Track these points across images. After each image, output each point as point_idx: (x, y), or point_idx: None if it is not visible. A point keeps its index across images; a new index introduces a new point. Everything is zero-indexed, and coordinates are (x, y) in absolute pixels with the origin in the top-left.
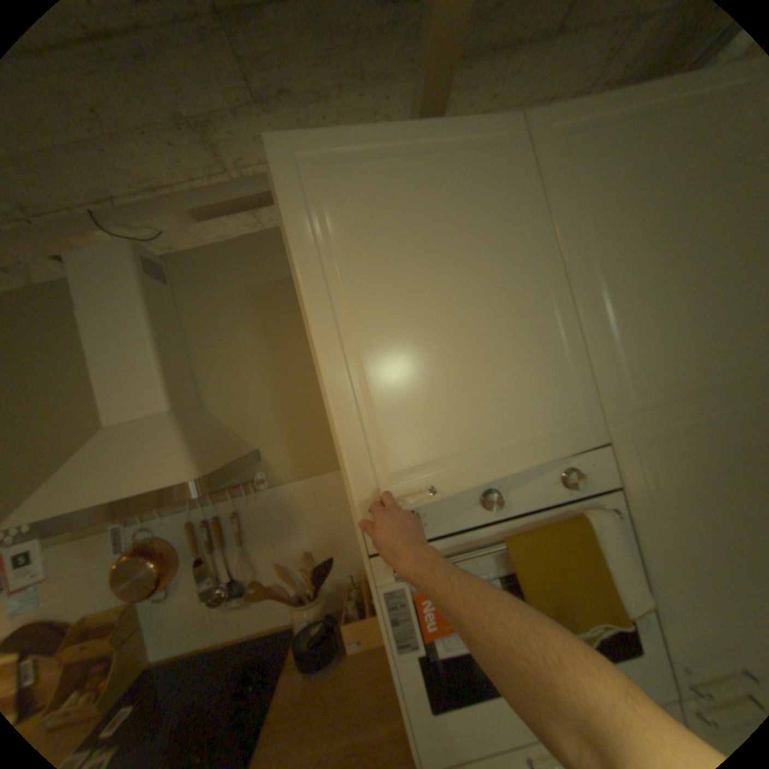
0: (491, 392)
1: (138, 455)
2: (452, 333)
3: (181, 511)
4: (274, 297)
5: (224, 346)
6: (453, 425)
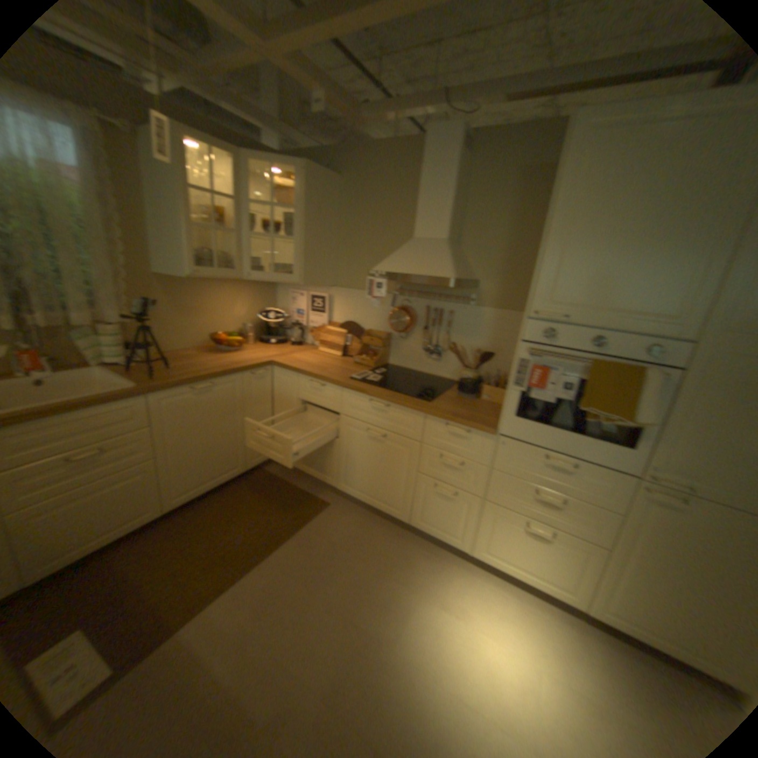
0: (634, 284)
1: (428, 258)
2: (631, 242)
3: (424, 299)
4: (533, 176)
5: (485, 206)
6: (599, 295)
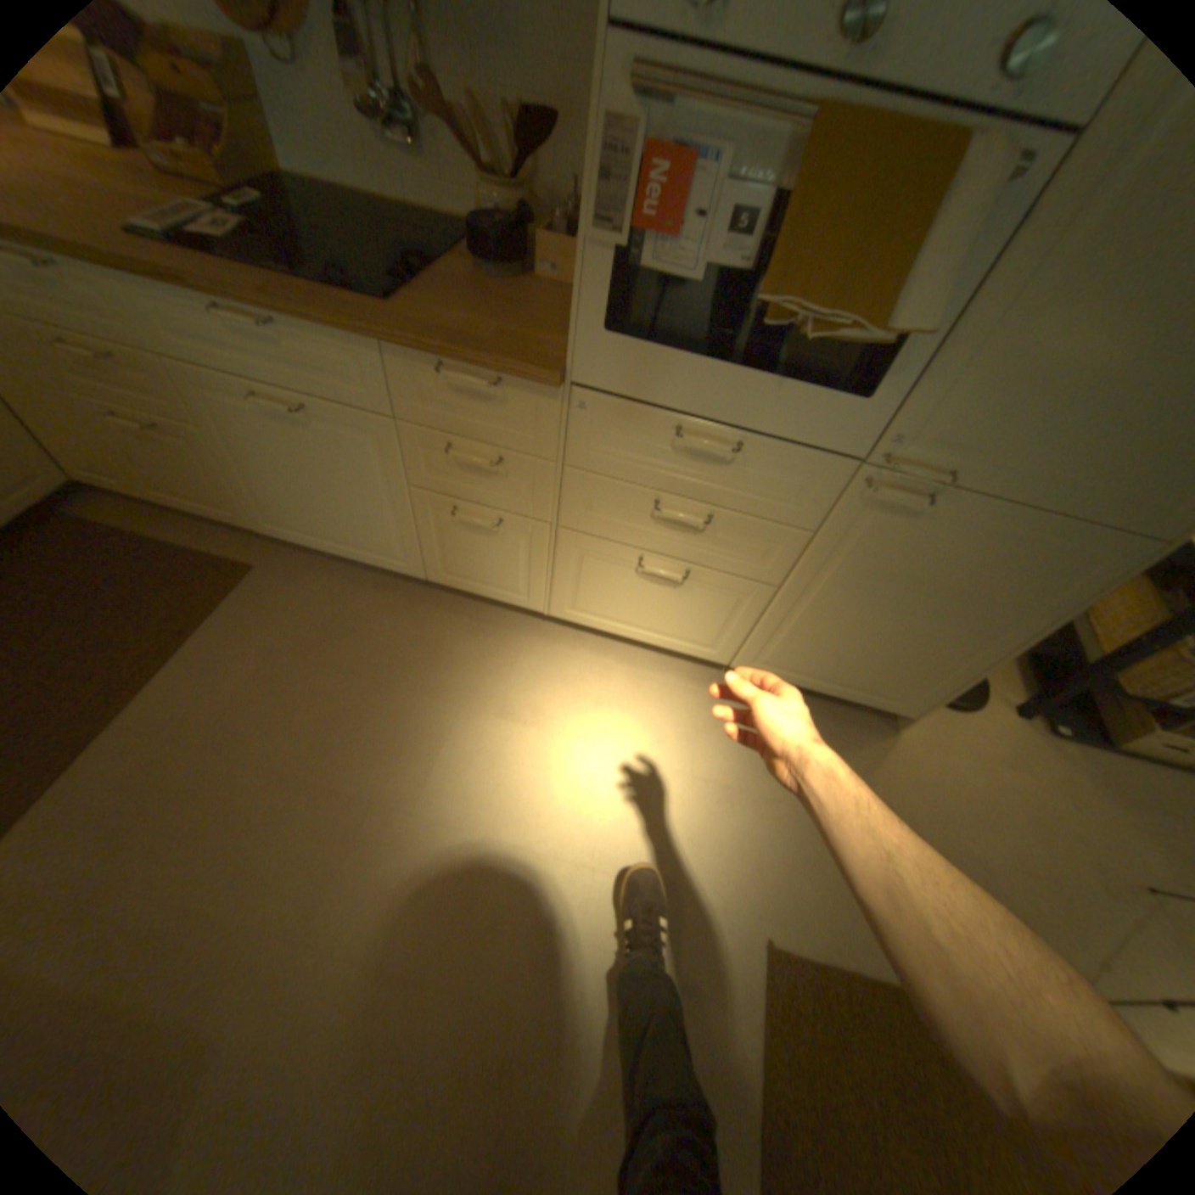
0: None
1: None
2: None
3: None
4: None
5: None
6: None
